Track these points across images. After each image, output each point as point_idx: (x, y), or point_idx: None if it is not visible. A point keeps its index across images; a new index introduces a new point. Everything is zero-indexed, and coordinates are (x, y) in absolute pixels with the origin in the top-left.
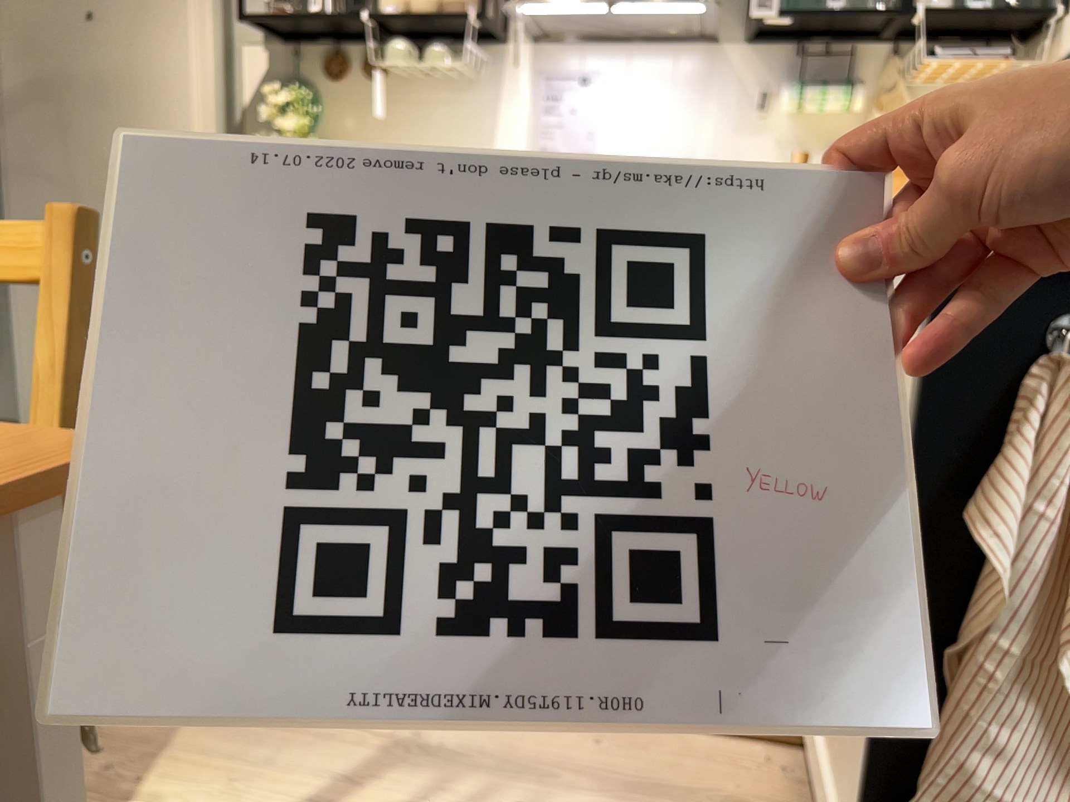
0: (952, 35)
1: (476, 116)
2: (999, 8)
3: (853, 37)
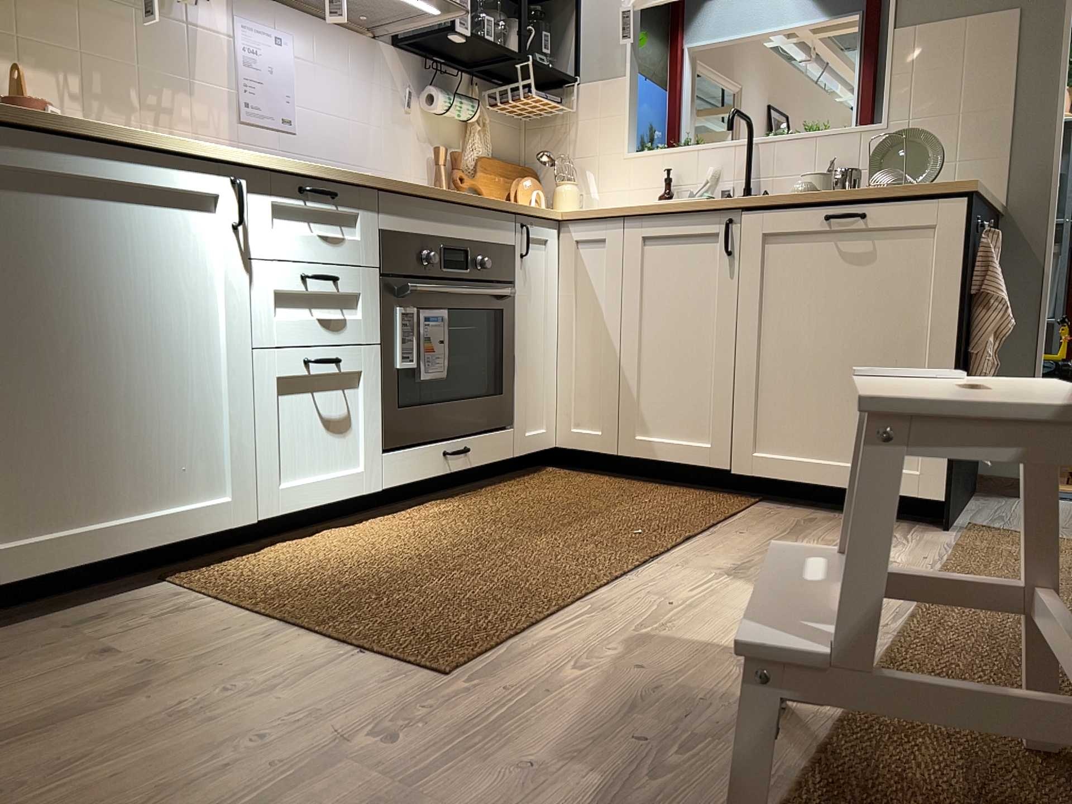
0: (500, 79)
1: (175, 53)
2: (552, 70)
3: (457, 64)
